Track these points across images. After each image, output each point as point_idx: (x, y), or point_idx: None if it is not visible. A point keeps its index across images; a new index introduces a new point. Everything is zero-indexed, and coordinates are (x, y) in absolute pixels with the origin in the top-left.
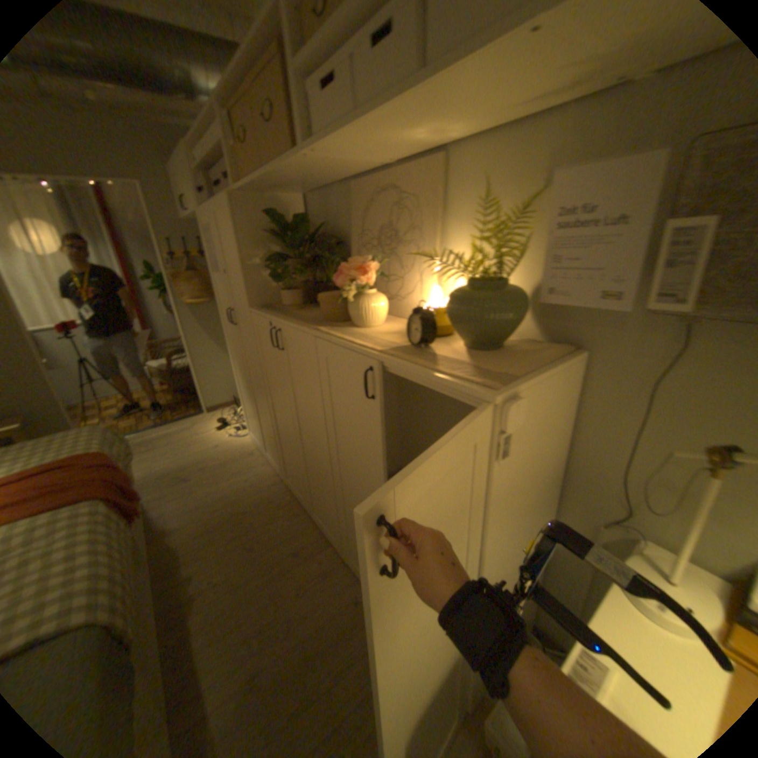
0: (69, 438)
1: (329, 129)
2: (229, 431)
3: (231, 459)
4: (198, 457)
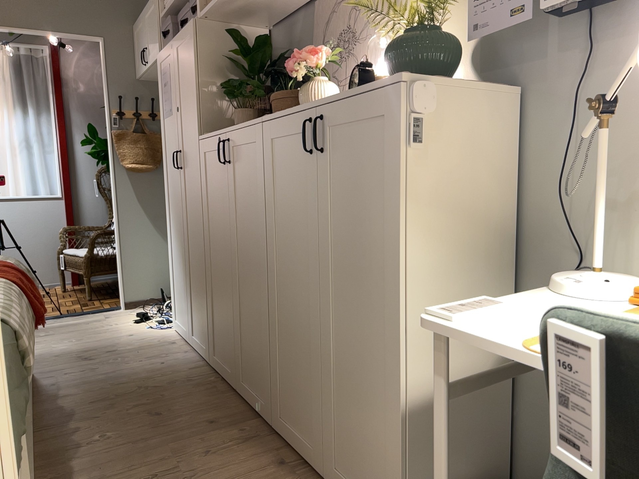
0: None
1: None
2: (150, 323)
3: (148, 345)
4: (107, 341)
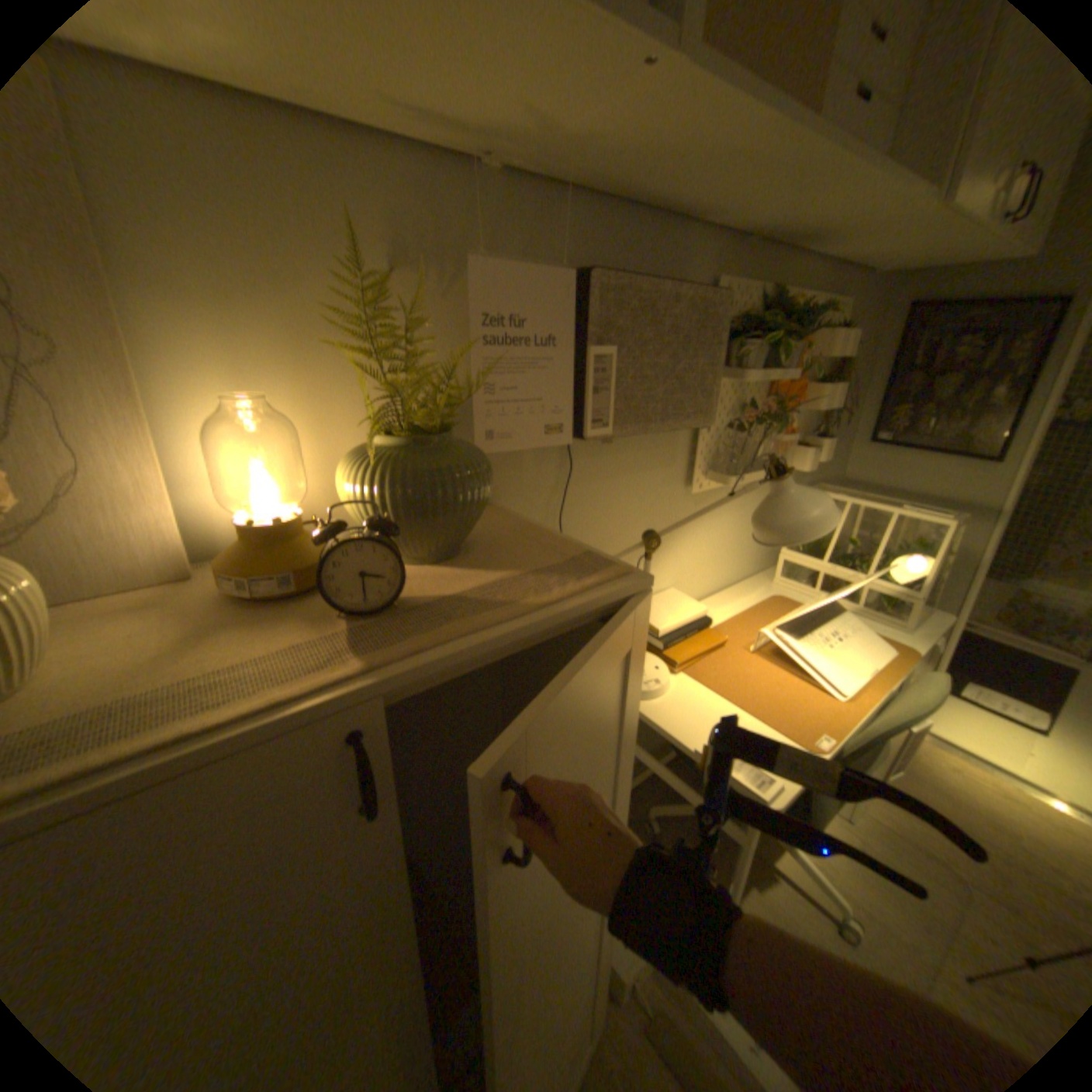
0: None
1: None
2: None
3: None
4: None
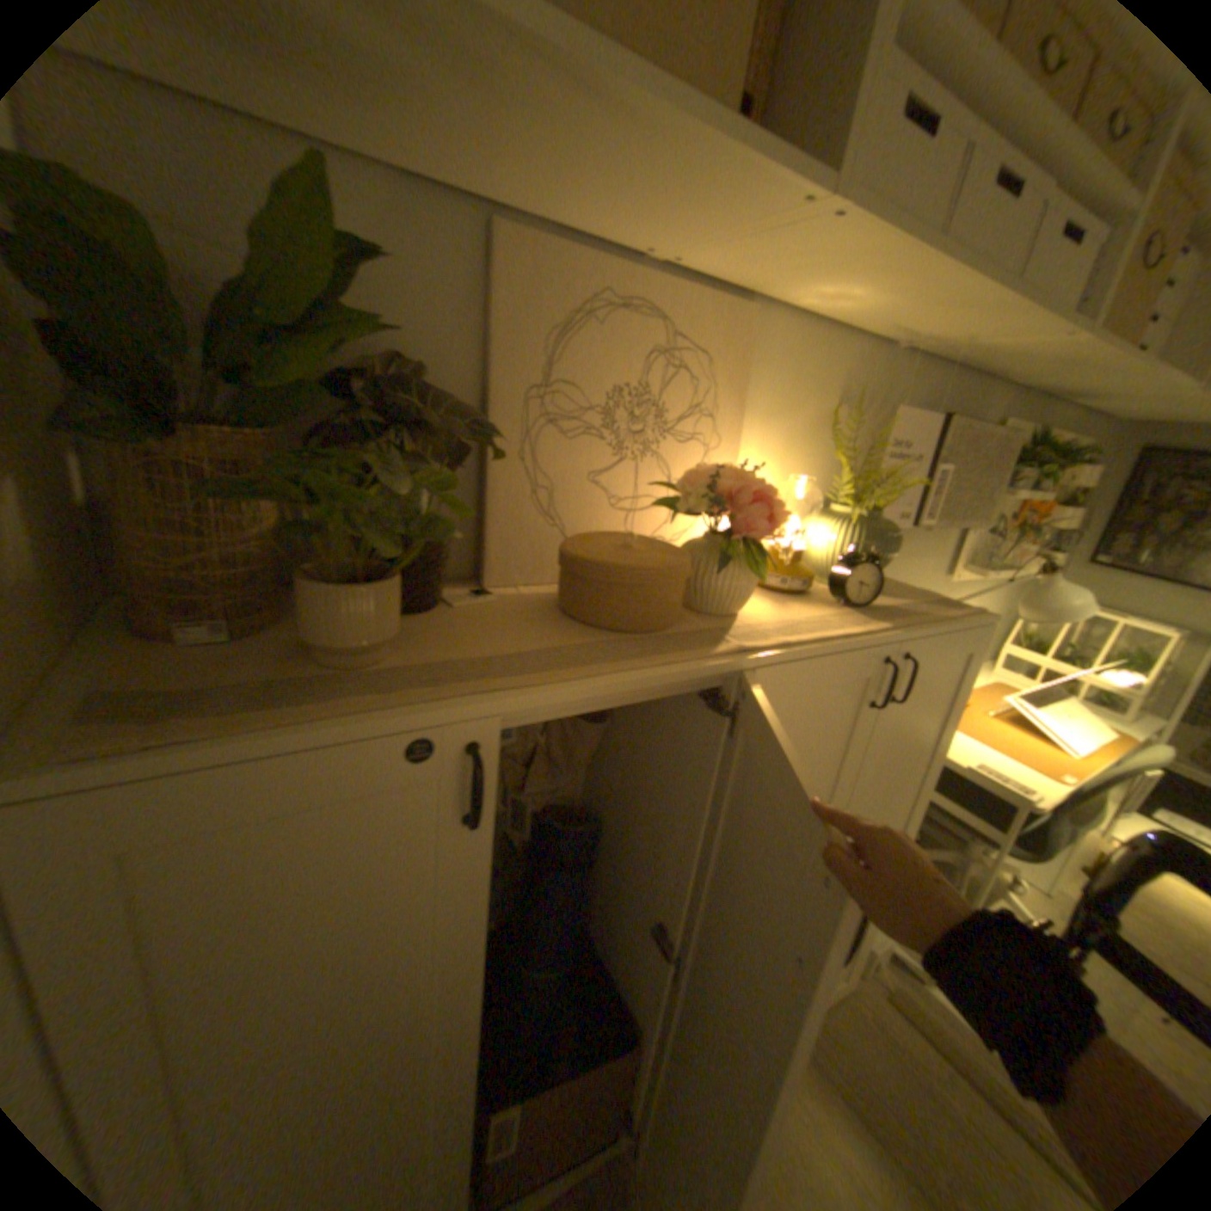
0: None
1: (939, 241)
2: None
3: None
4: None
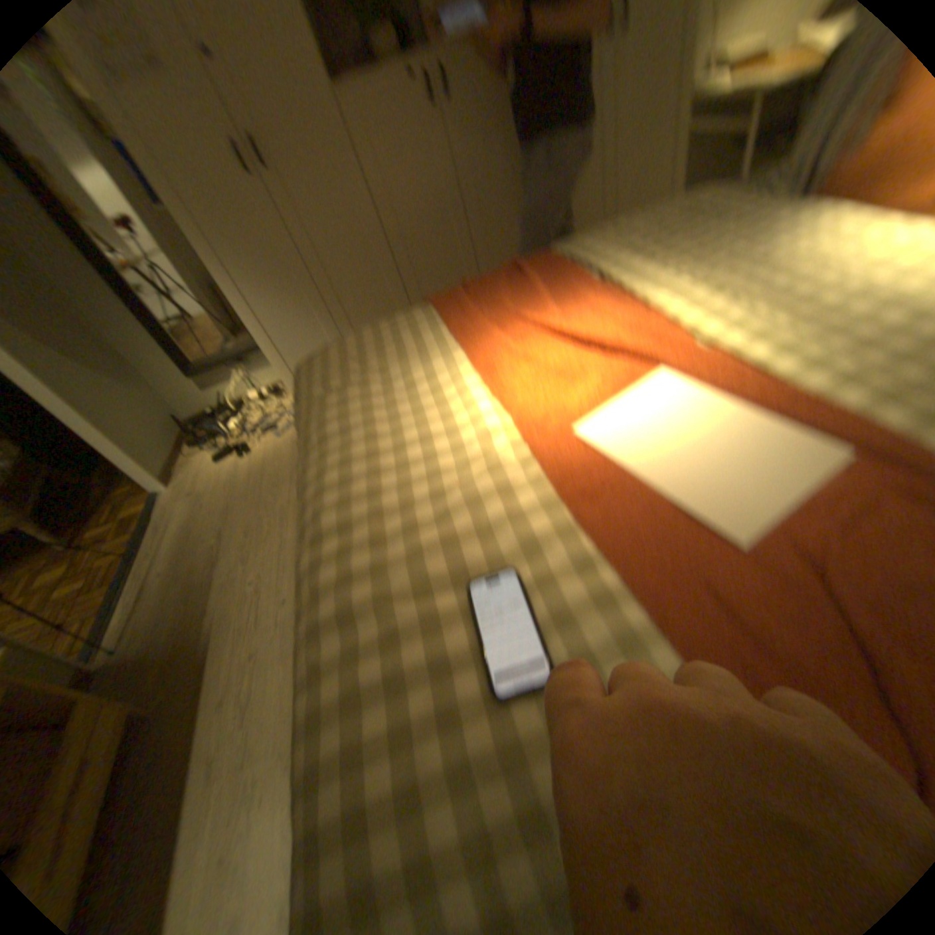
0: (350, 337)
1: None
2: (262, 436)
3: None
4: None
